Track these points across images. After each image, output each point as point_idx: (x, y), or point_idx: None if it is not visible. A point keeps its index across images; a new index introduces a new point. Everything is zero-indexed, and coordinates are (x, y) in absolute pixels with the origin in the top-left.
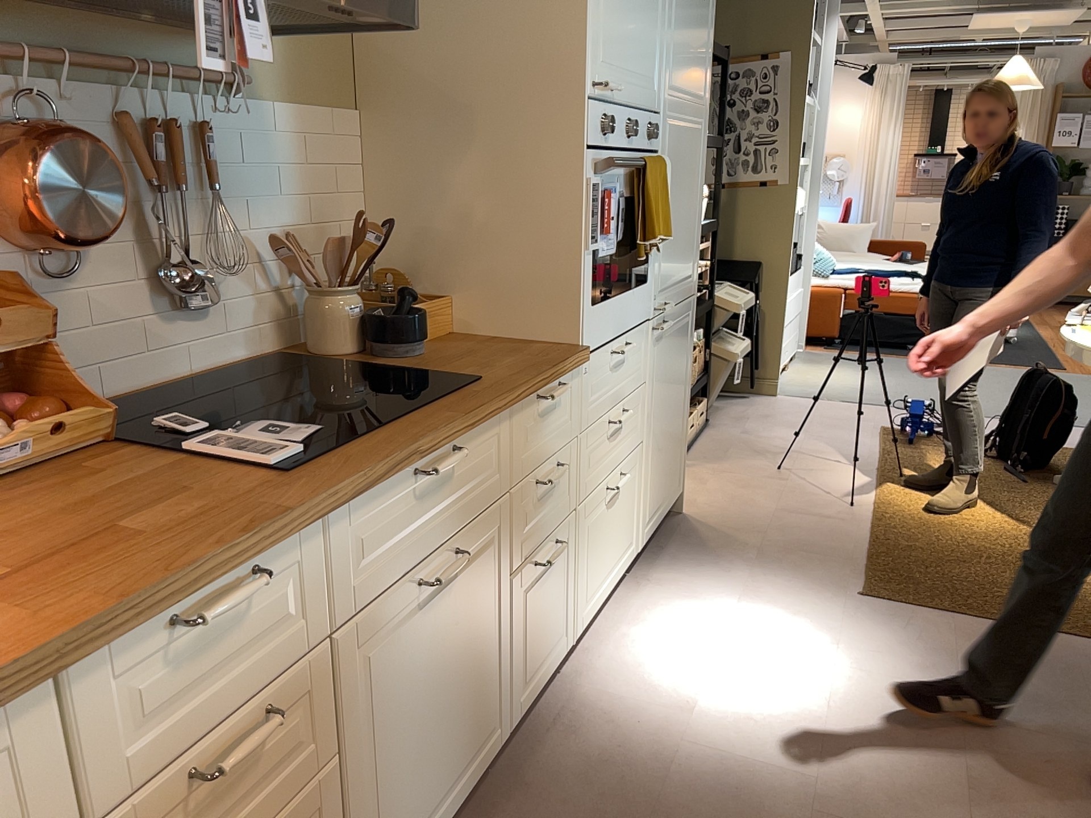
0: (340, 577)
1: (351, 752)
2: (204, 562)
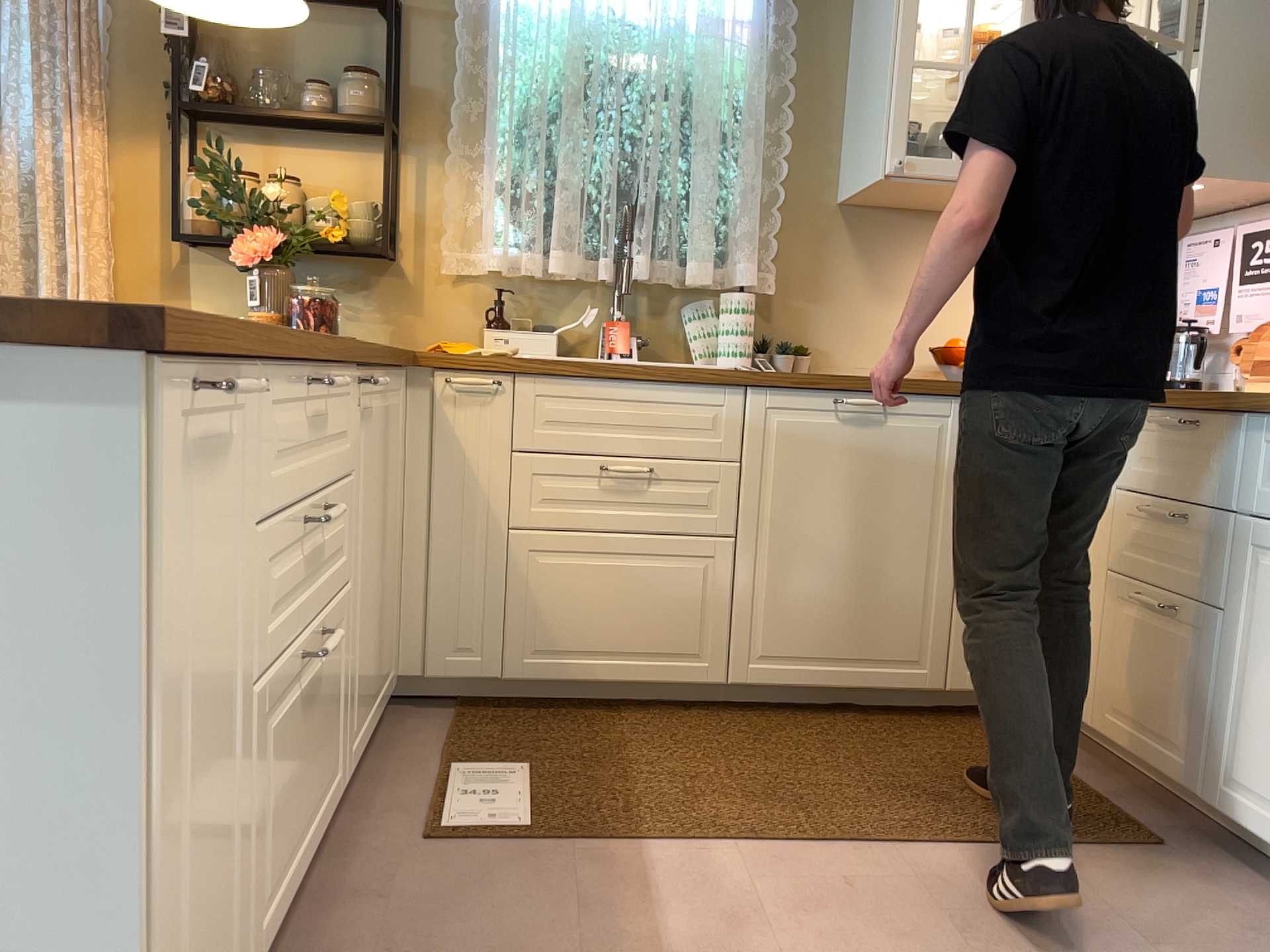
0: (1255, 477)
1: (1236, 628)
2: (1170, 396)
